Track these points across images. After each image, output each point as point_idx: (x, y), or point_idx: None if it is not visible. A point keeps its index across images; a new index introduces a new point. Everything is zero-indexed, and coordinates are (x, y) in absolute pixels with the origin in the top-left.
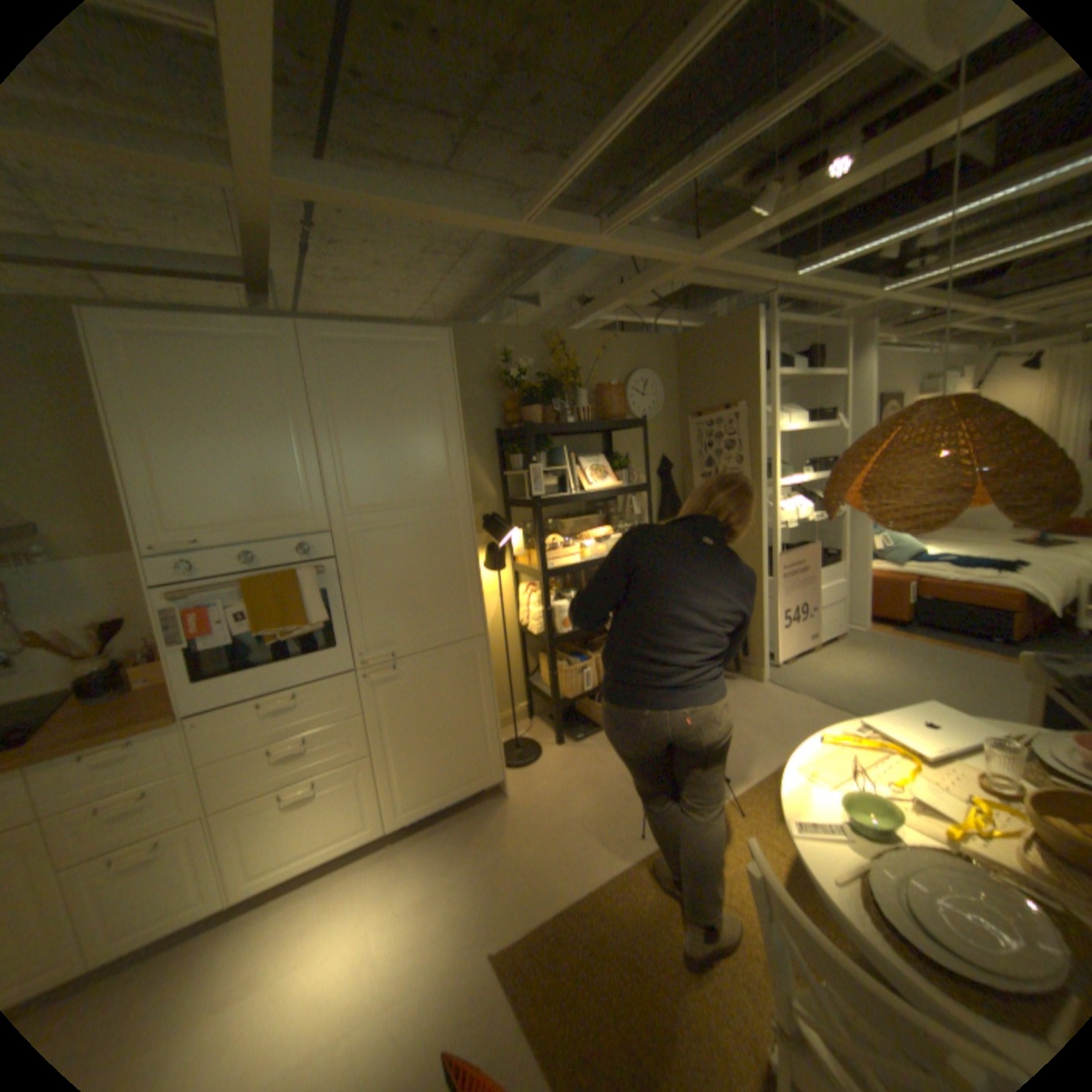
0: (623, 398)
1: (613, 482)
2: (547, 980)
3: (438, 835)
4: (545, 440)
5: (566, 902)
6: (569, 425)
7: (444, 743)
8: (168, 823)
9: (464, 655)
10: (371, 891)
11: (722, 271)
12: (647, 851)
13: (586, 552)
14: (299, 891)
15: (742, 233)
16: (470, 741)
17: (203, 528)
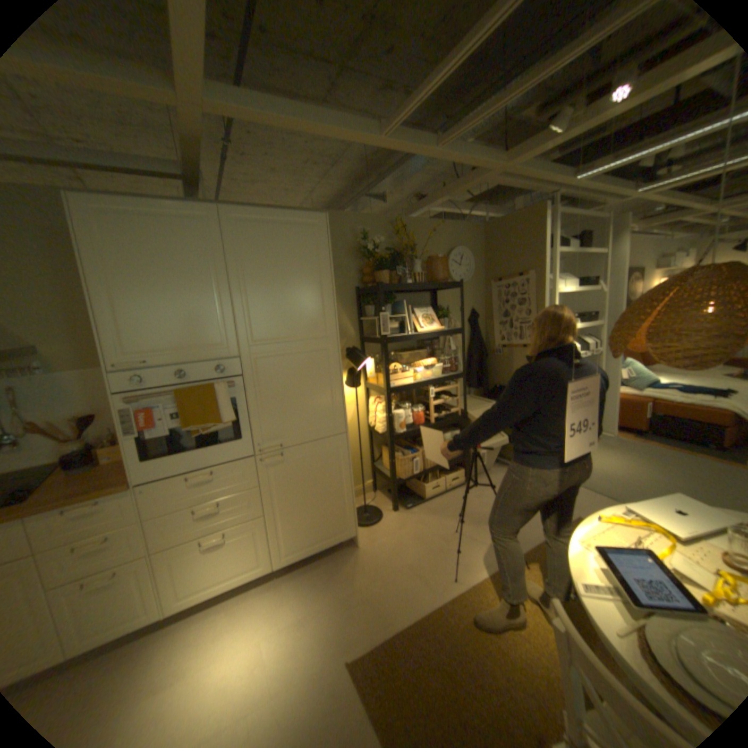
0: (446, 267)
1: (438, 326)
2: (388, 684)
3: (310, 573)
4: (391, 296)
5: (401, 626)
6: (408, 285)
7: (315, 508)
8: (123, 559)
9: (331, 447)
10: (263, 611)
11: (521, 176)
12: (459, 591)
13: (417, 376)
14: (213, 609)
15: (540, 146)
16: (334, 508)
17: (150, 353)
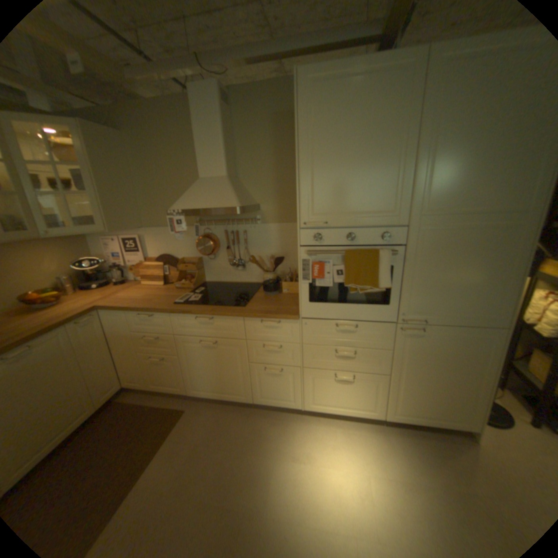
0: None
1: None
2: None
3: (421, 440)
4: None
5: None
6: None
7: (444, 390)
8: (288, 363)
9: (484, 338)
10: (374, 450)
11: None
12: None
13: None
14: (335, 422)
15: None
16: (465, 398)
17: (332, 214)
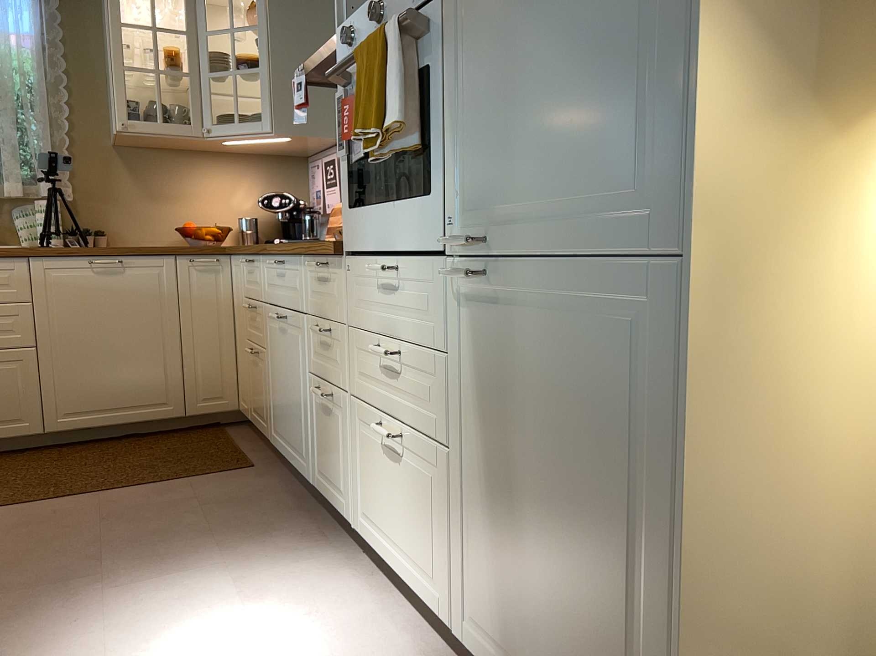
0: None
1: None
2: None
3: None
4: None
5: None
6: None
7: (555, 556)
8: (338, 380)
9: (632, 315)
10: None
11: None
12: None
13: None
14: (399, 601)
15: None
16: (612, 623)
17: None
